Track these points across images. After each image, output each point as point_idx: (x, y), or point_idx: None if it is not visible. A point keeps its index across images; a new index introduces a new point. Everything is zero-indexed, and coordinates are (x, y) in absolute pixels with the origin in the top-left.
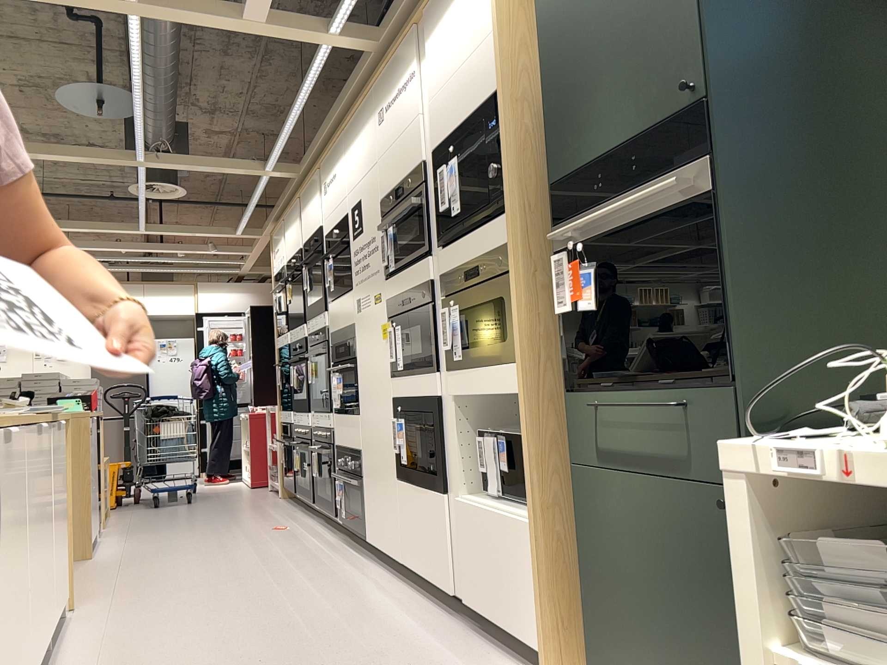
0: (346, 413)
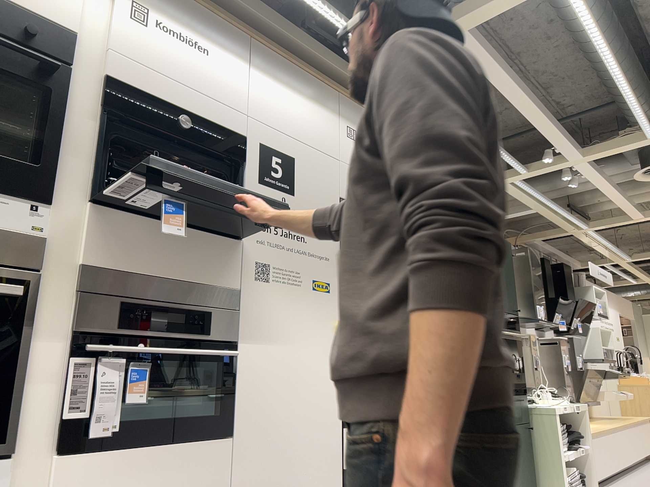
0: (162, 442)
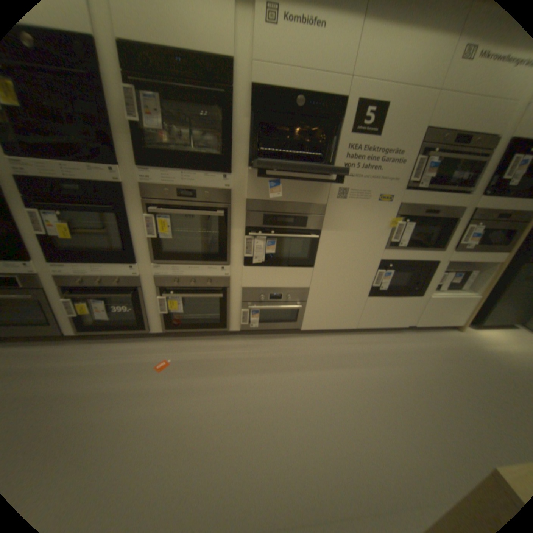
0: (281, 266)
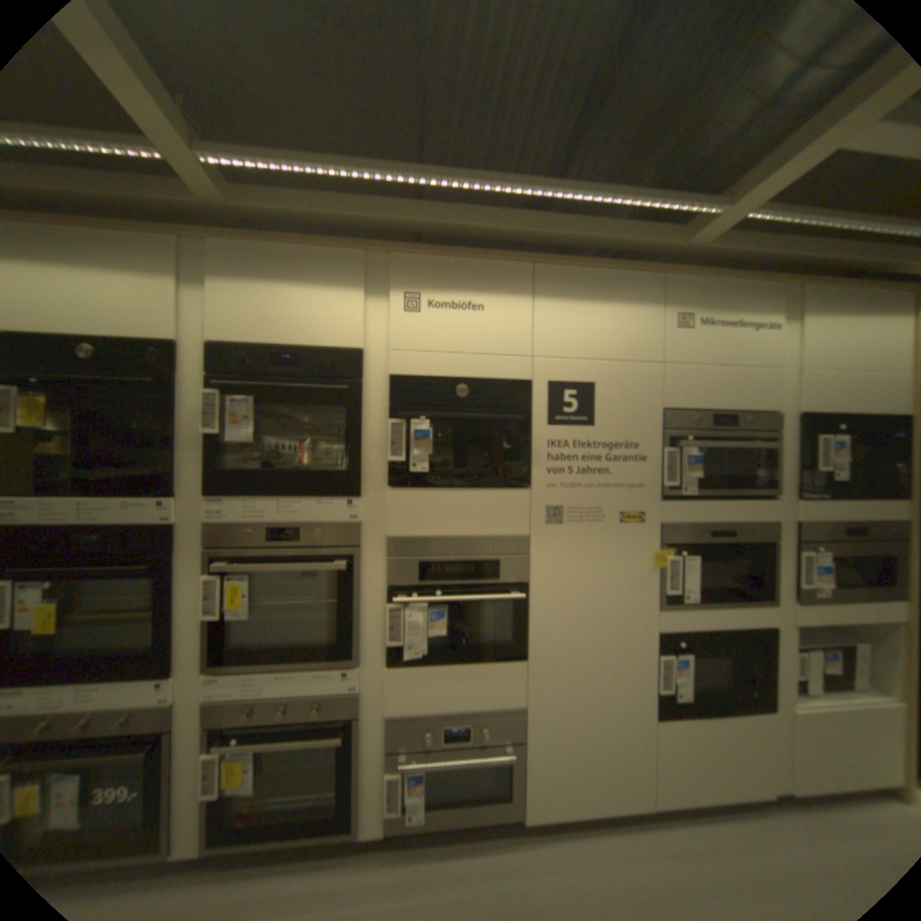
0: (463, 662)
